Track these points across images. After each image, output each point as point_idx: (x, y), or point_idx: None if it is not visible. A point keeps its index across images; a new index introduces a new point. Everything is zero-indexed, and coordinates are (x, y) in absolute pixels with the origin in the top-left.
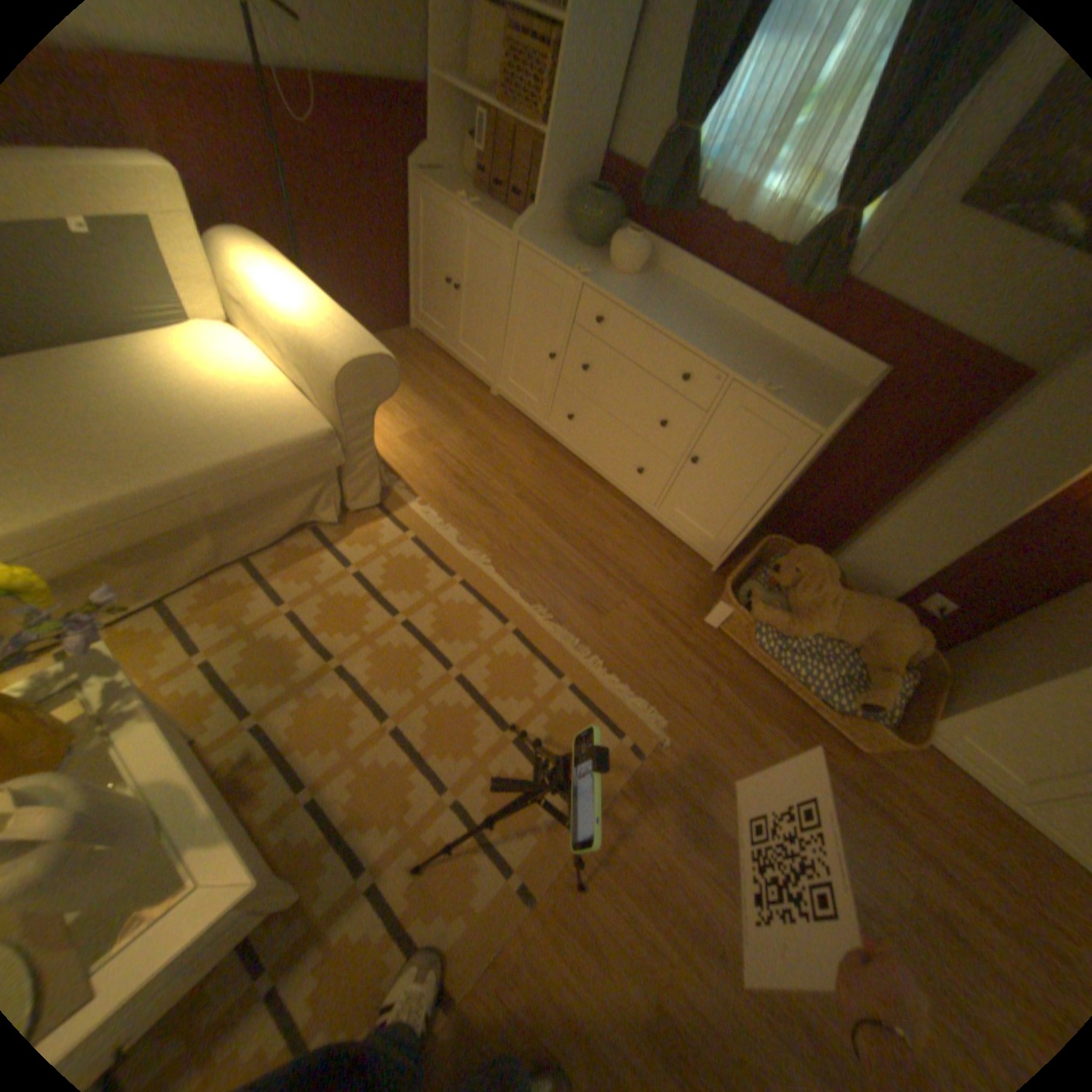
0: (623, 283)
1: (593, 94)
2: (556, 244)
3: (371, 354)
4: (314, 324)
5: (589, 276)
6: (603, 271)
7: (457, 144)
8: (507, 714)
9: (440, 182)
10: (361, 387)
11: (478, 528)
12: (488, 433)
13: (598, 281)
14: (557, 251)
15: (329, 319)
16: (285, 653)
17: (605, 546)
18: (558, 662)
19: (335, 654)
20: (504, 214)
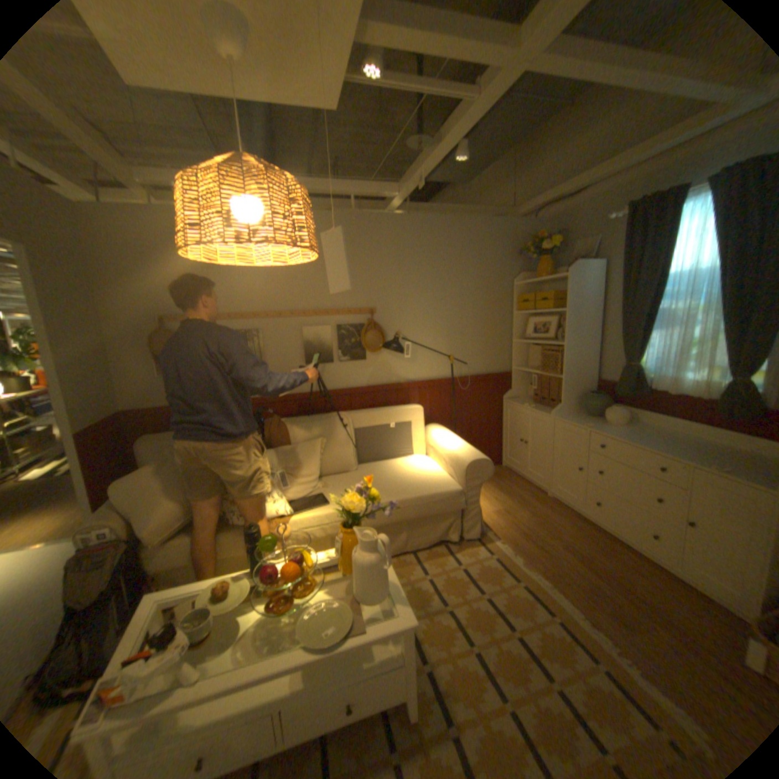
0: (614, 428)
1: (583, 361)
2: (574, 416)
3: (480, 458)
4: (459, 449)
5: (593, 426)
6: (602, 424)
7: (525, 387)
8: (552, 673)
9: (516, 401)
10: (475, 472)
11: (536, 561)
12: (545, 514)
13: (598, 428)
14: (575, 419)
15: (465, 448)
16: (426, 597)
17: (635, 589)
18: (594, 653)
19: (449, 605)
20: (547, 408)
